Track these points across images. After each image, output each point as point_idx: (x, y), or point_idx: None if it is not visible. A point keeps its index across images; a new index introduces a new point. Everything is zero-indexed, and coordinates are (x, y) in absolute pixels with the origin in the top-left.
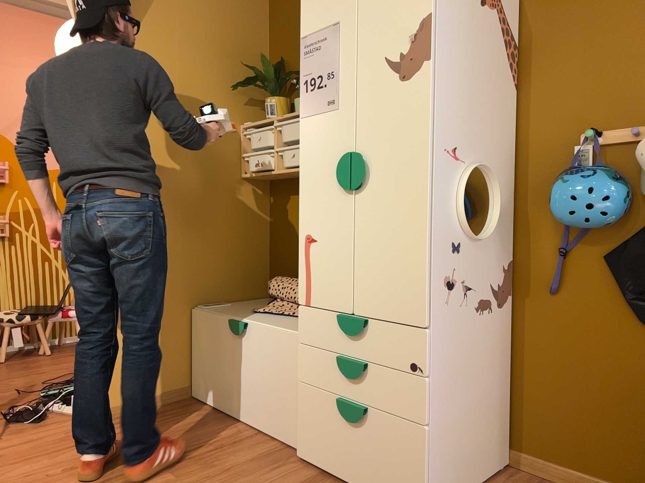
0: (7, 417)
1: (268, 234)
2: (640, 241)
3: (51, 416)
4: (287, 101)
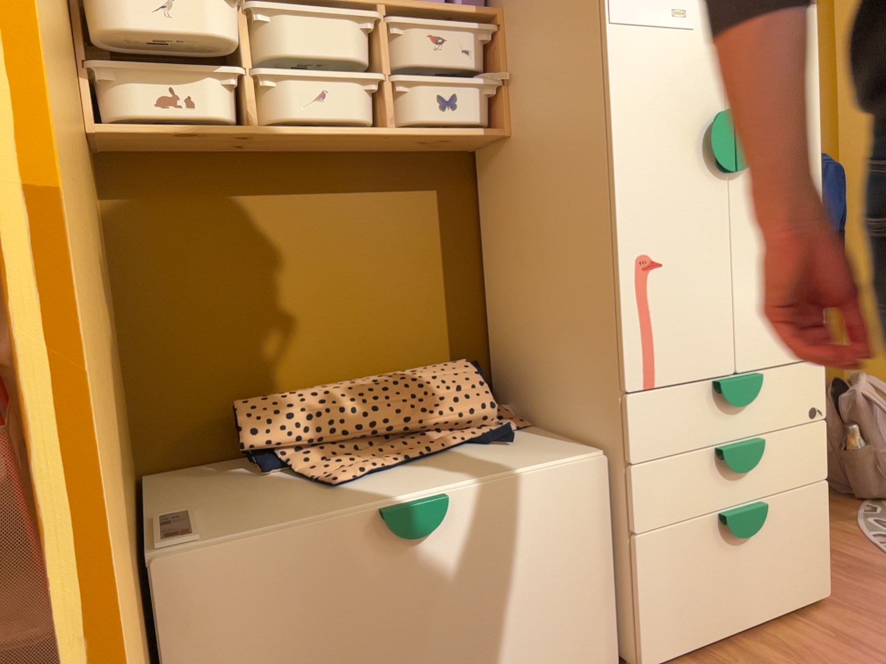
0: None
1: (114, 306)
2: None
3: None
4: None
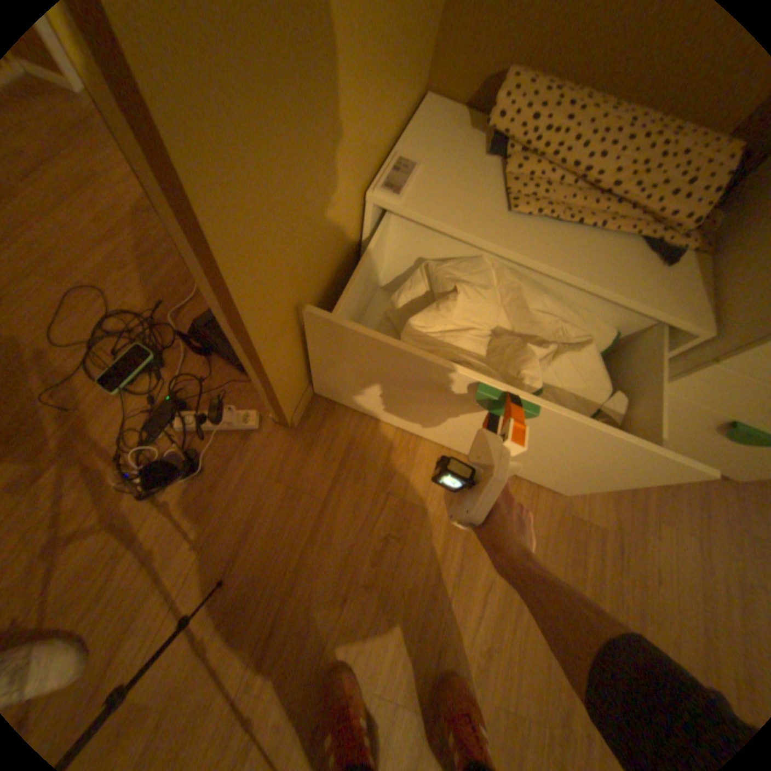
0: (126, 476)
1: None
2: None
3: (200, 443)
4: None
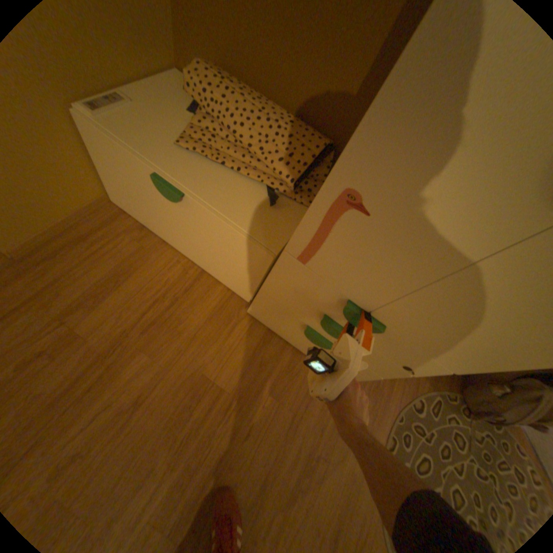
0: None
1: None
2: None
3: None
4: None
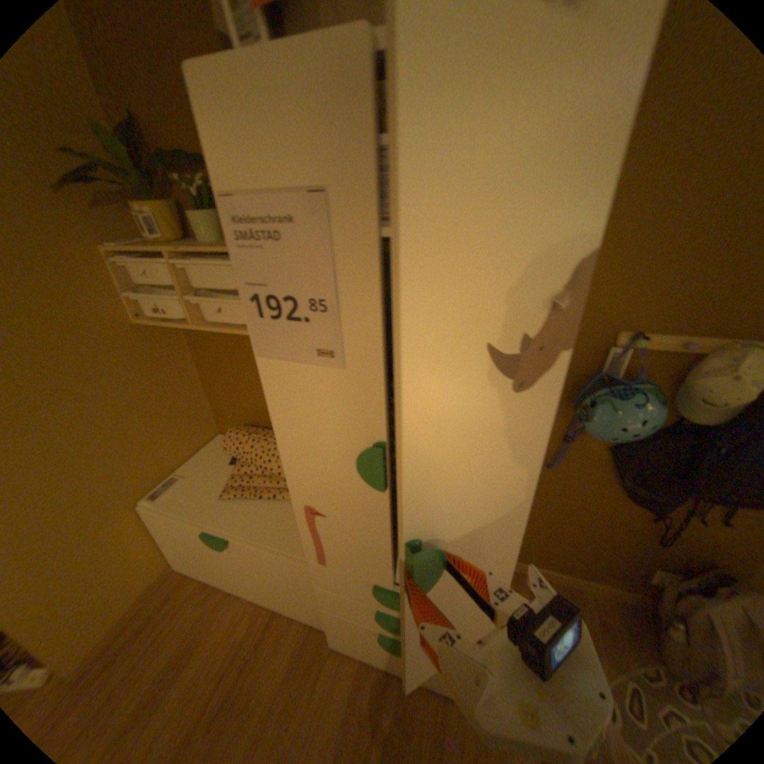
0: None
1: (197, 373)
2: (657, 448)
3: None
4: (169, 207)
